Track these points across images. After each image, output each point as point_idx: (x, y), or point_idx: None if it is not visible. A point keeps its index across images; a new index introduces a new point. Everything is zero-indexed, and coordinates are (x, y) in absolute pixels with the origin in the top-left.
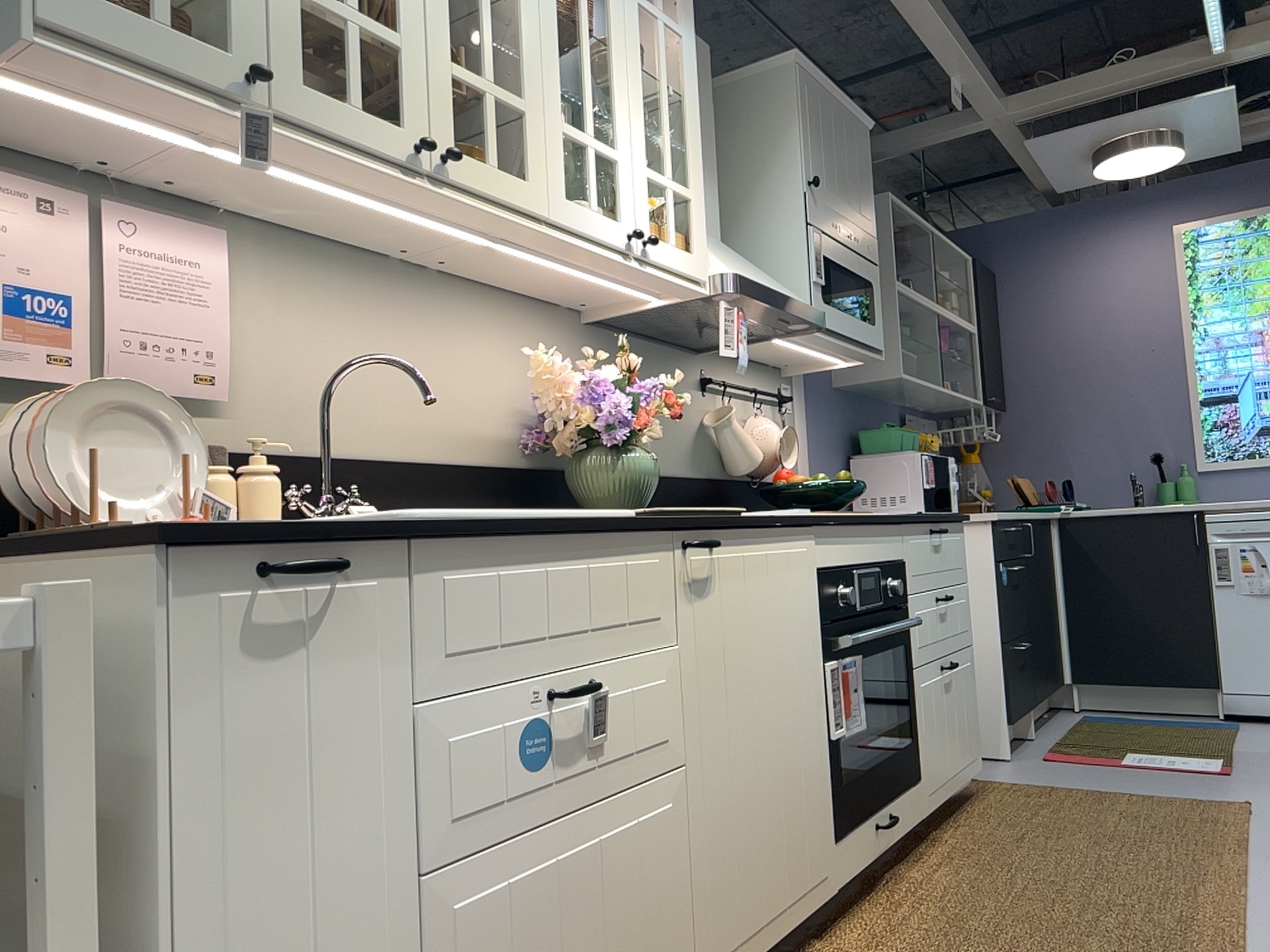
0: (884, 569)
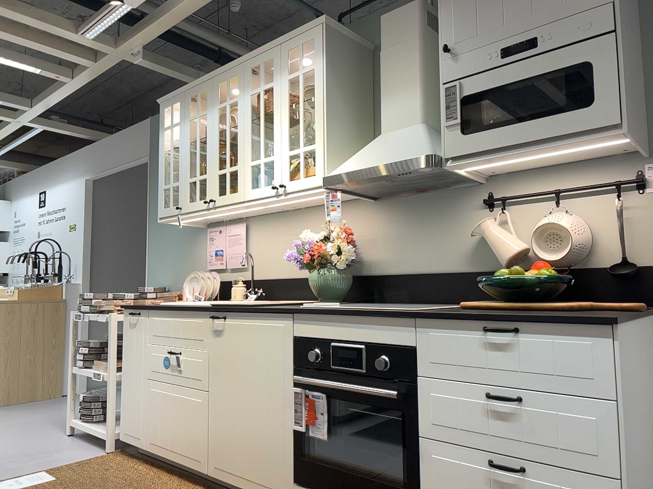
0: (375, 349)
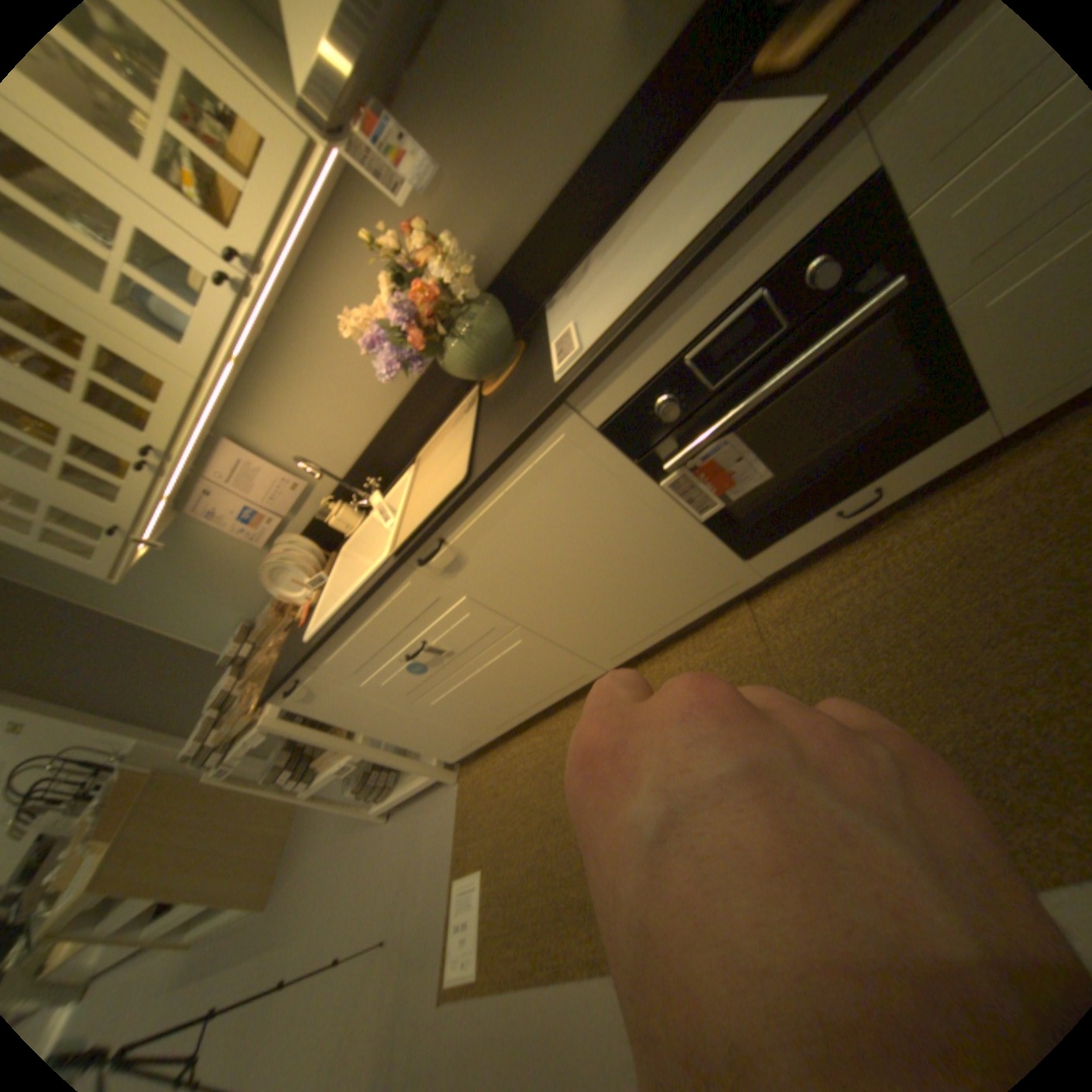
0: (784, 271)
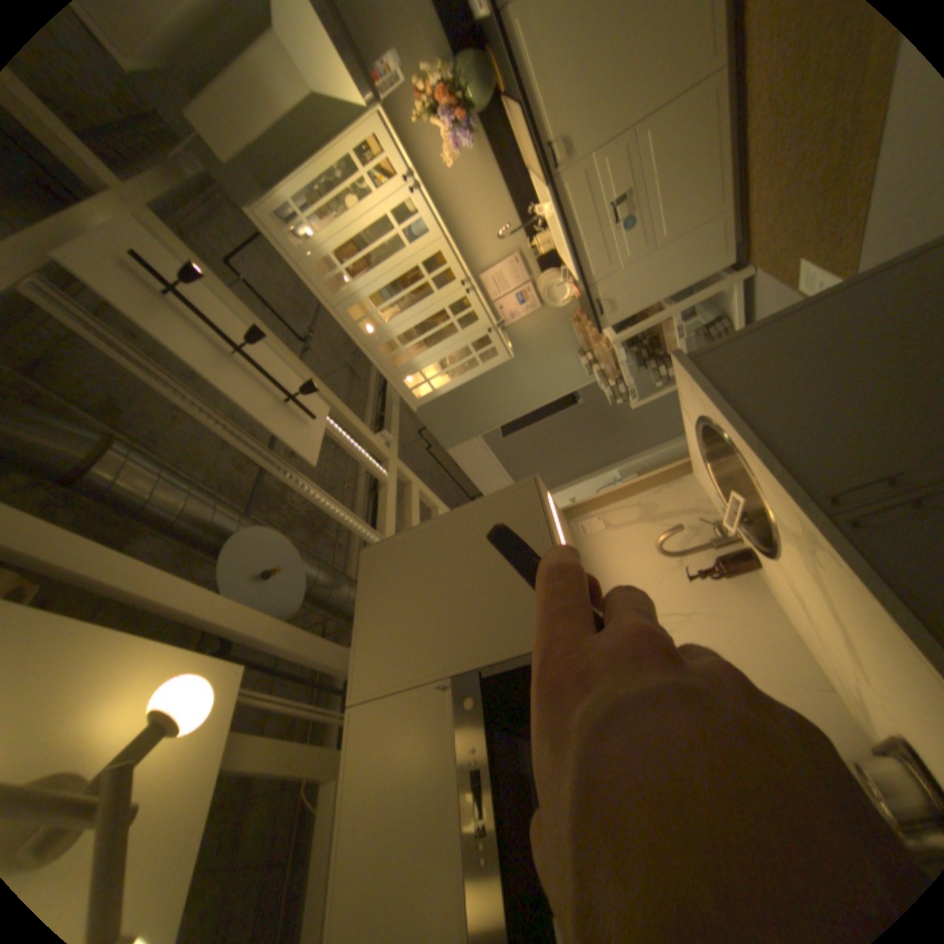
0: None
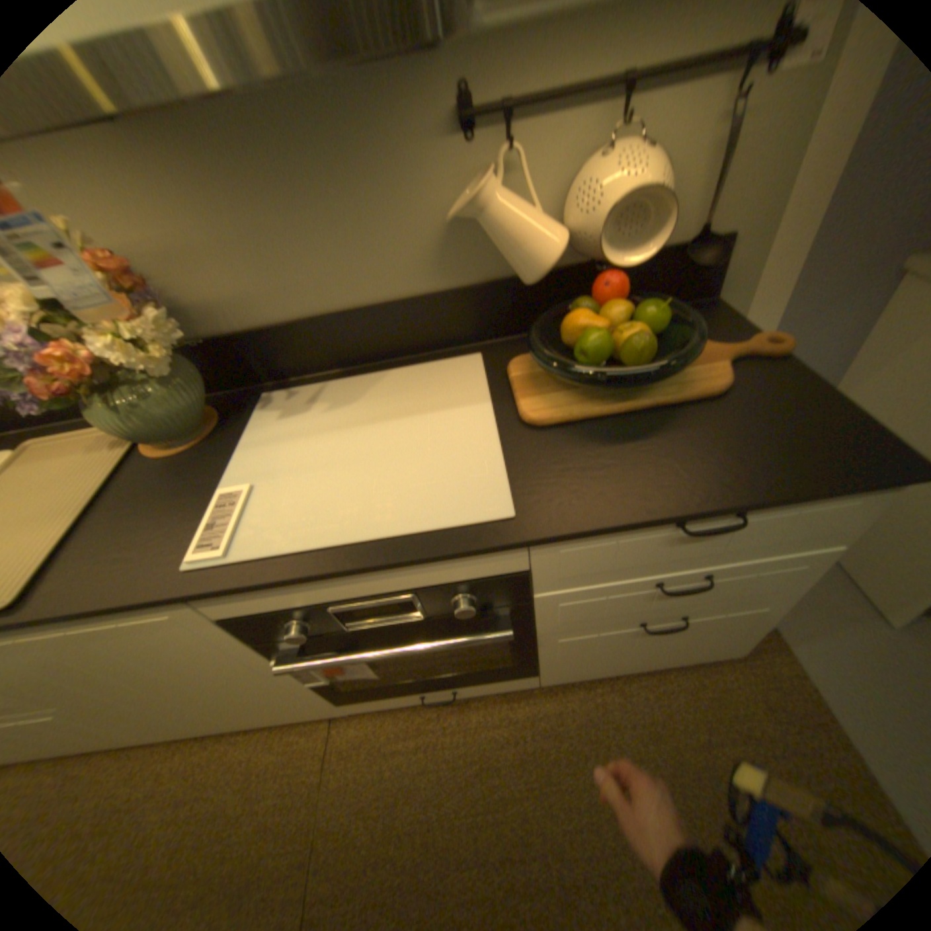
0: (436, 589)
